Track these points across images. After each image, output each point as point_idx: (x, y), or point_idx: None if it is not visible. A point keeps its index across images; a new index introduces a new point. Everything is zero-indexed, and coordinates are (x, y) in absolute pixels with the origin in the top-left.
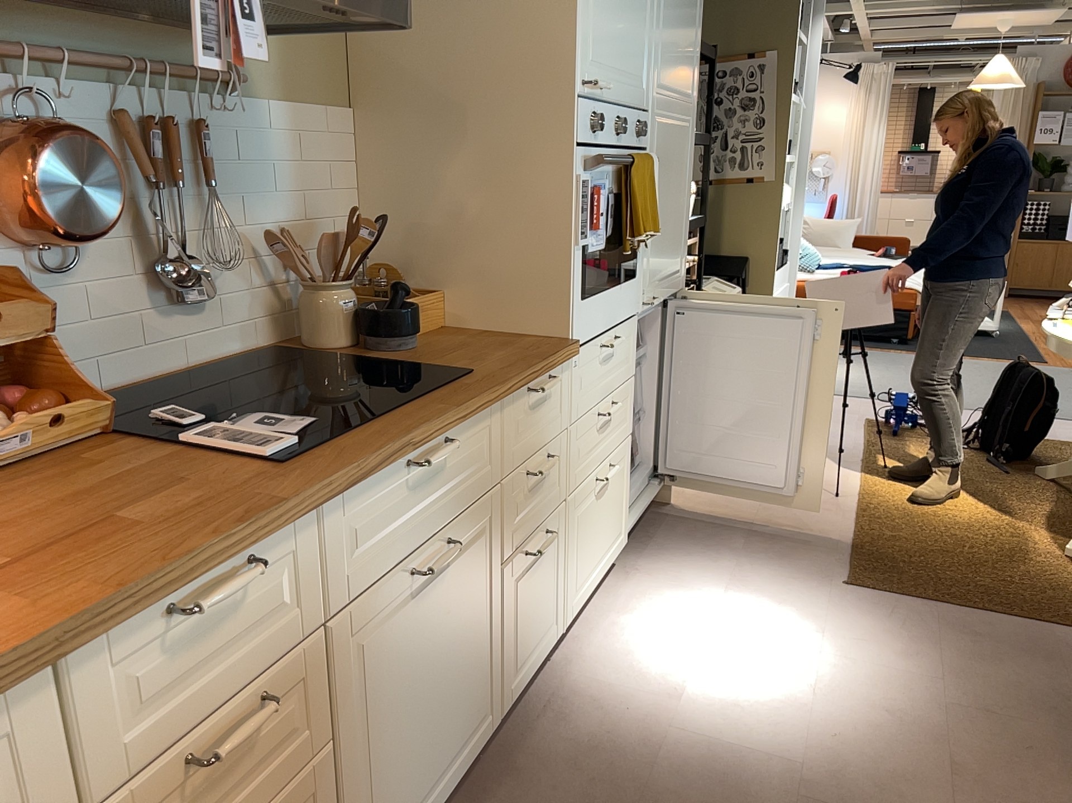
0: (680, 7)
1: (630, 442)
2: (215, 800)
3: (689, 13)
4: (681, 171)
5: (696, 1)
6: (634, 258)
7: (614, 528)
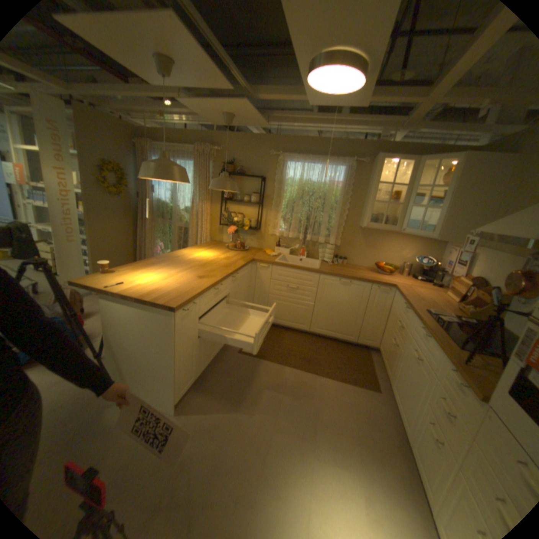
0: None
1: None
2: (399, 332)
3: None
4: None
5: None
6: None
7: None
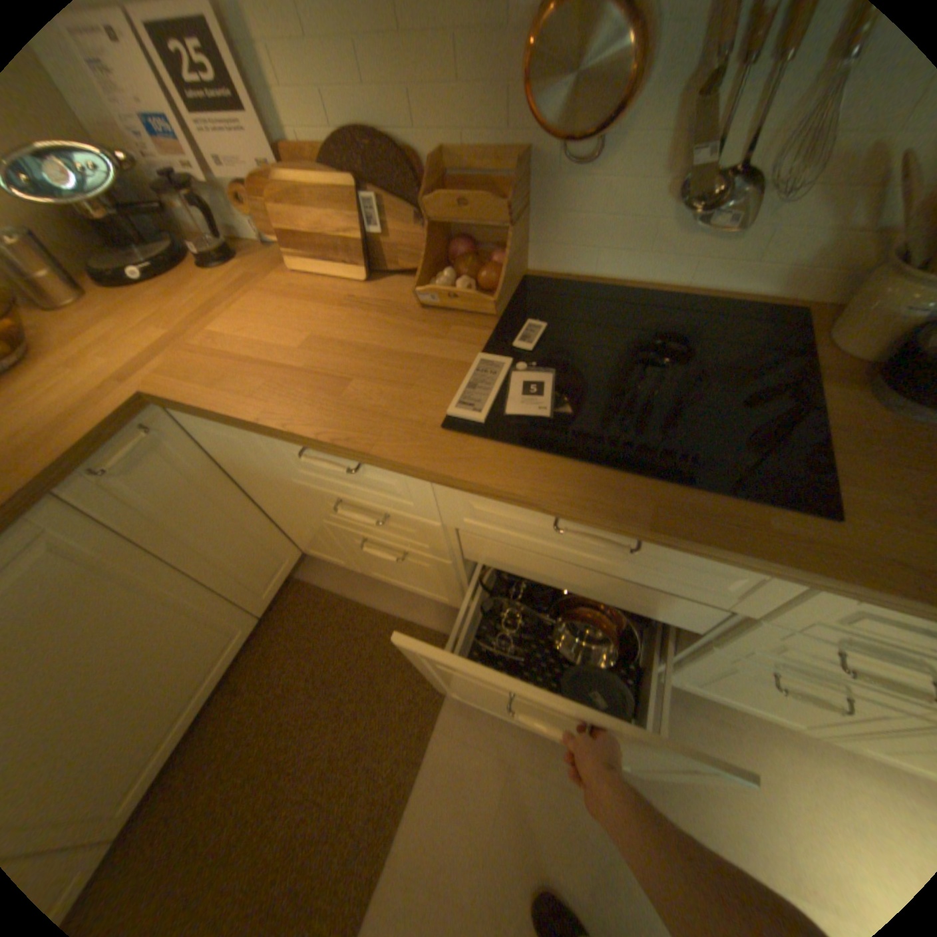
0: None
1: None
2: (368, 522)
3: None
4: None
5: None
6: None
7: None
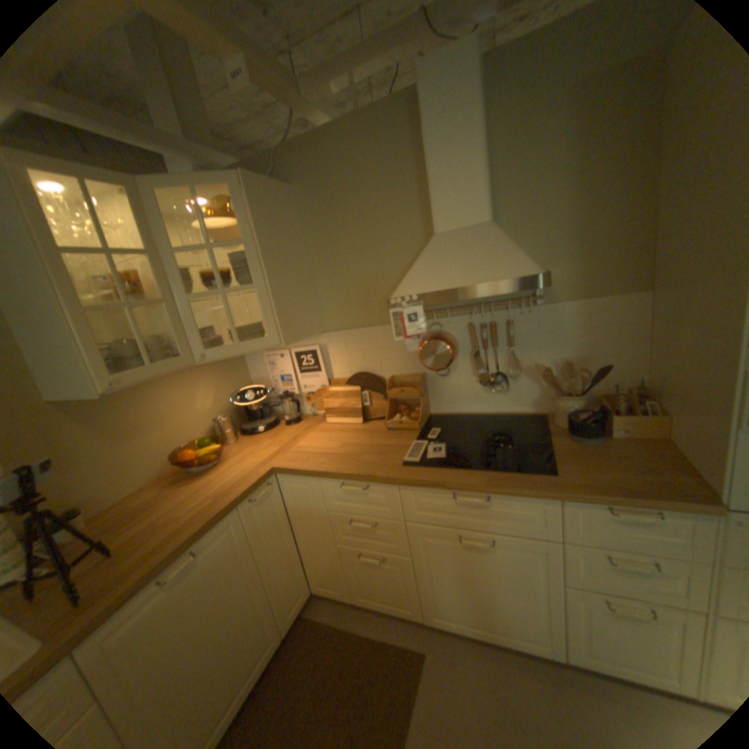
0: None
1: None
2: (364, 536)
3: None
4: None
5: None
6: None
7: None
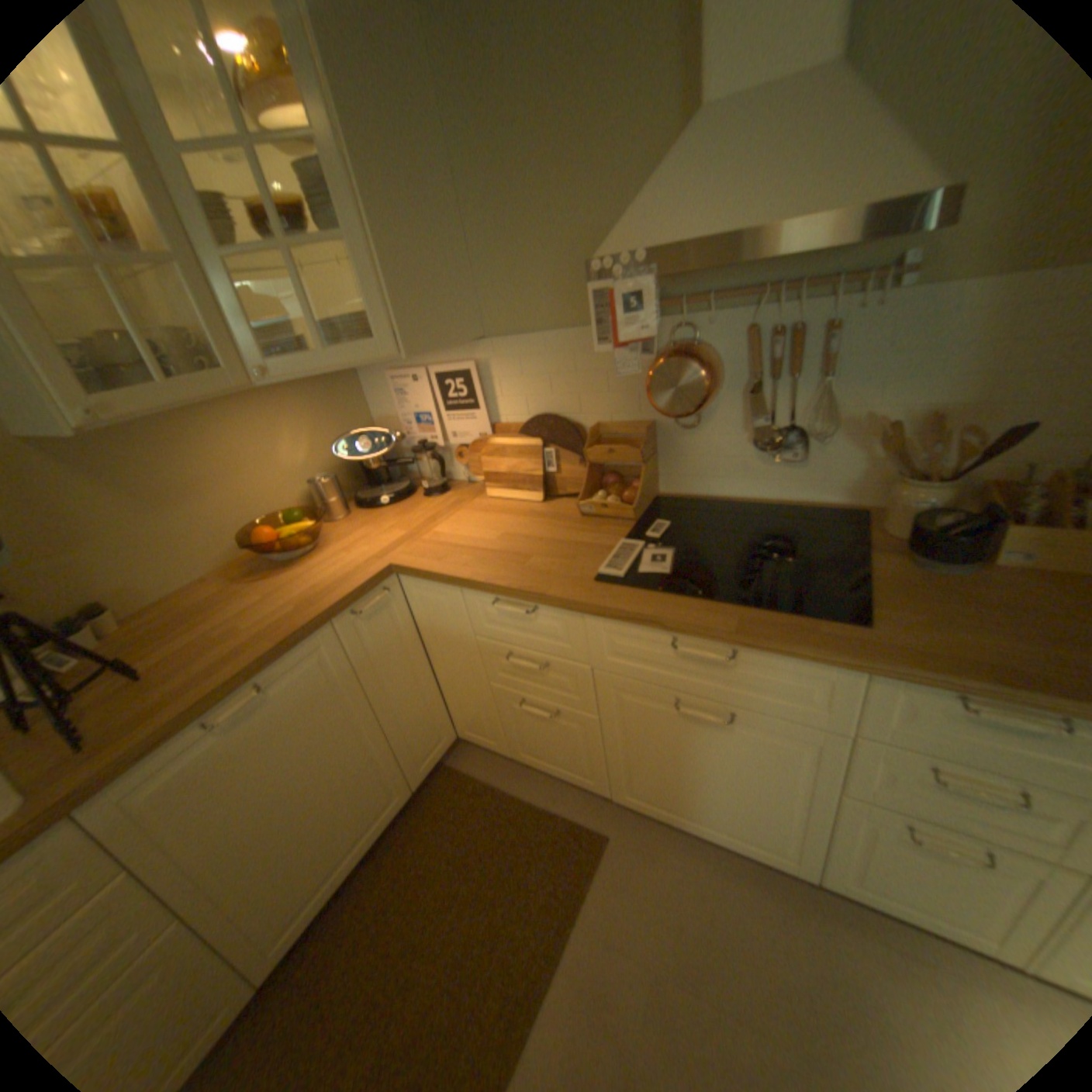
0: None
1: None
2: (530, 678)
3: None
4: None
5: None
6: None
7: None
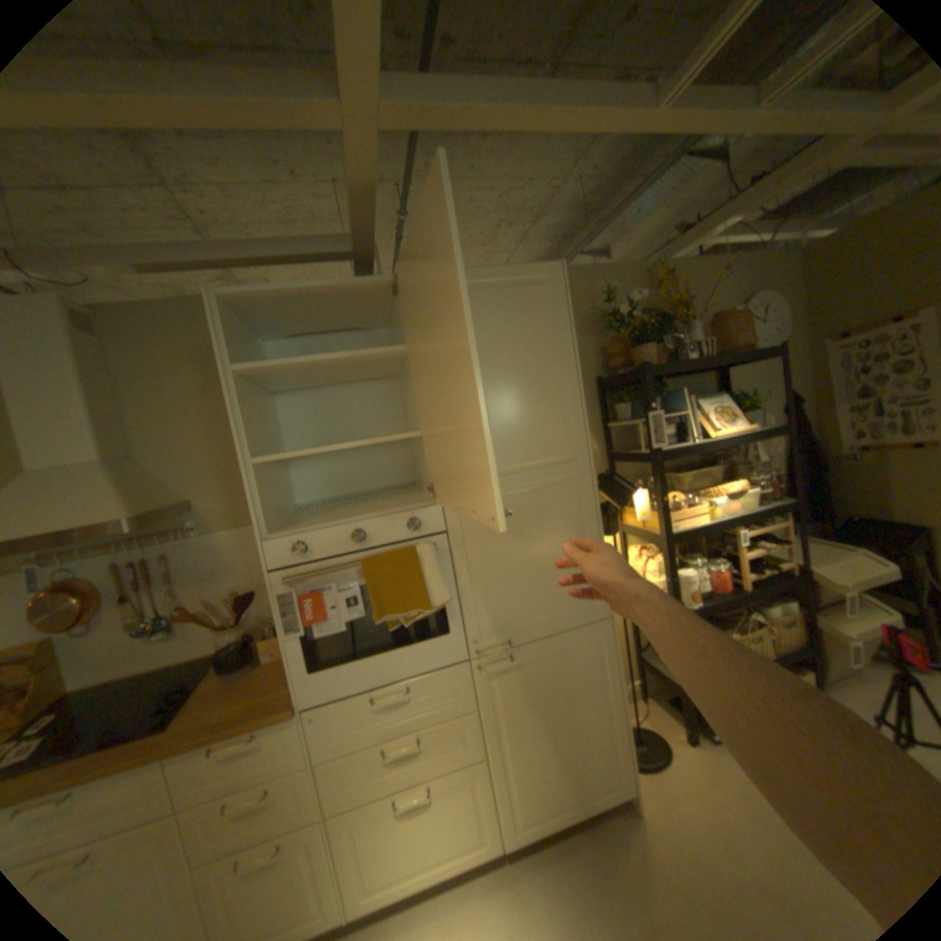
0: (499, 398)
1: (479, 768)
2: None
3: (525, 394)
4: (556, 523)
5: (548, 377)
6: (440, 619)
7: (455, 842)
